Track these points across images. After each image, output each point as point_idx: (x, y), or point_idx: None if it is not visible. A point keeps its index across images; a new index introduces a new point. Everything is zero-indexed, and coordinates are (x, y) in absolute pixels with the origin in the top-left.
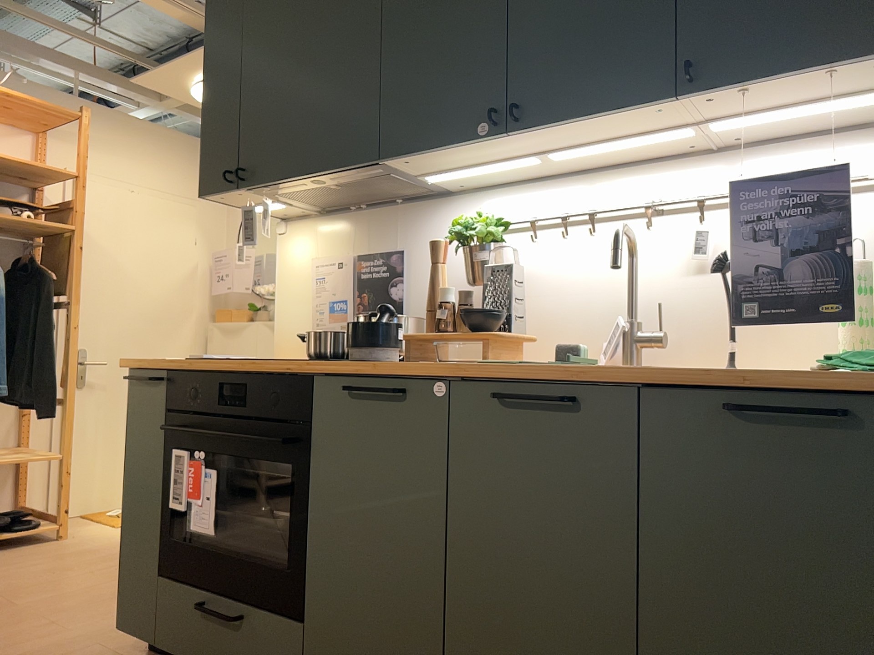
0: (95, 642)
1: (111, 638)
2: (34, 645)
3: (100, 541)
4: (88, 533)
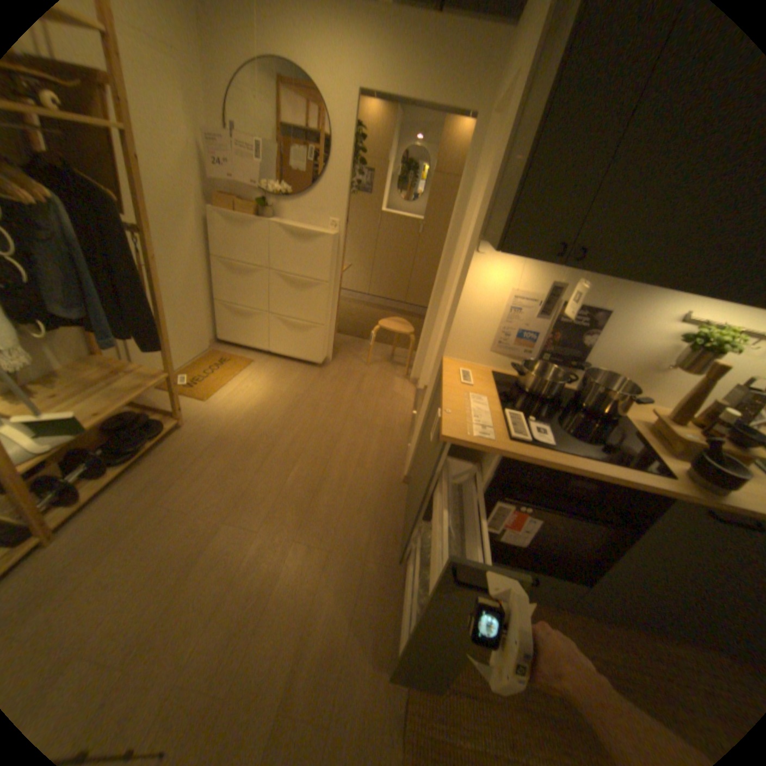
0: (360, 558)
1: (364, 549)
2: (328, 576)
3: (214, 423)
4: (191, 413)
